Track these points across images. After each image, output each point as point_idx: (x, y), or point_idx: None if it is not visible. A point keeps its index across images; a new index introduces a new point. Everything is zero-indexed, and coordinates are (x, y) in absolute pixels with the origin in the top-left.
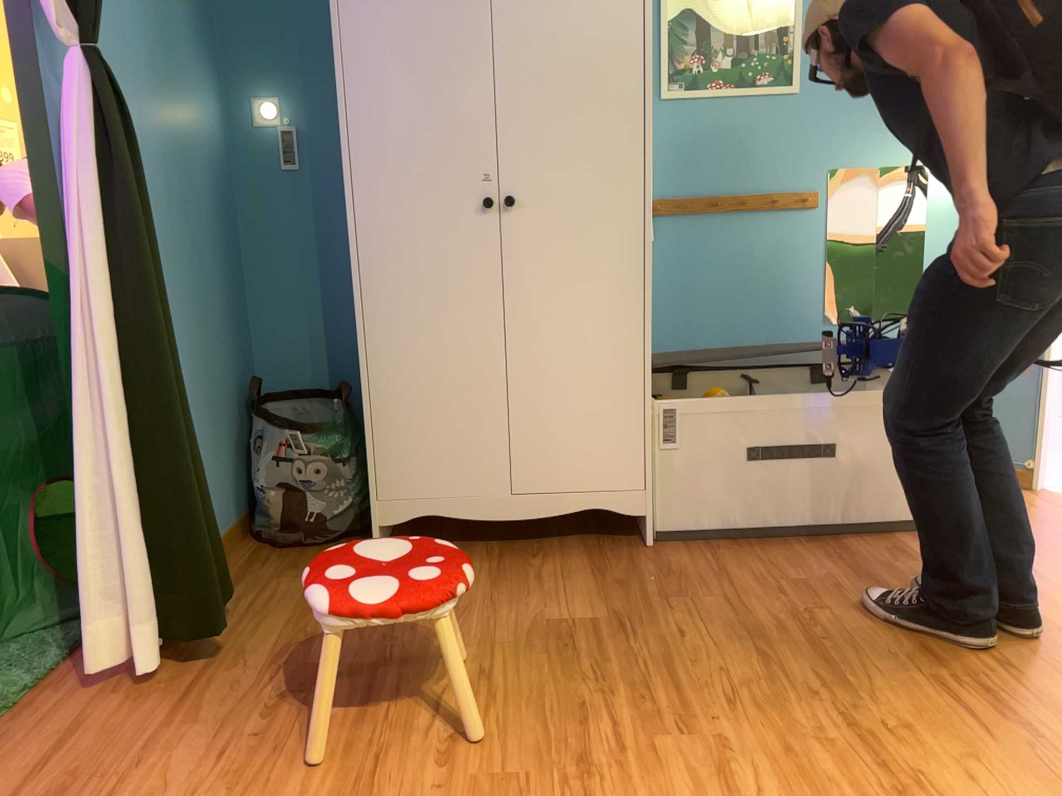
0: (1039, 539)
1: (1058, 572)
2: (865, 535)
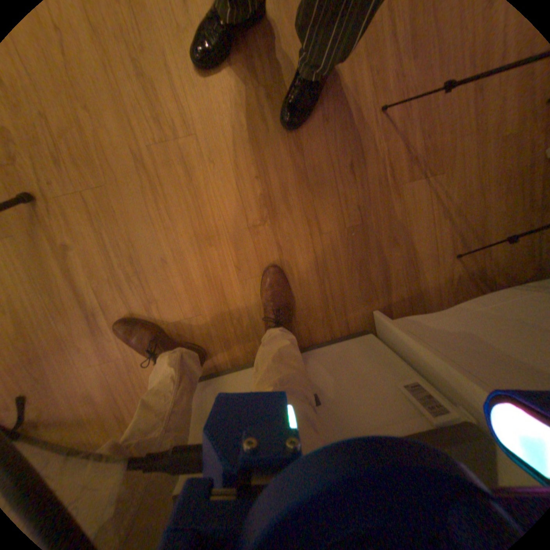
0: (67, 387)
1: (64, 326)
2: (203, 365)
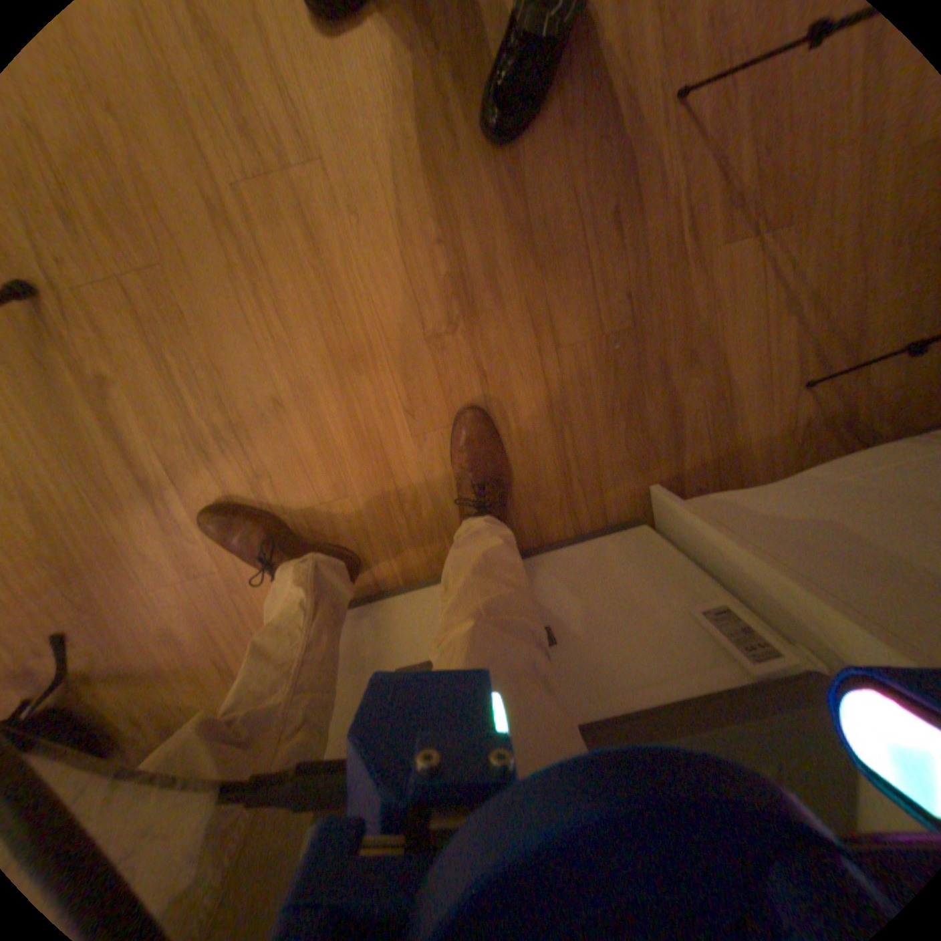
0: (132, 618)
1: (115, 518)
2: (356, 582)
